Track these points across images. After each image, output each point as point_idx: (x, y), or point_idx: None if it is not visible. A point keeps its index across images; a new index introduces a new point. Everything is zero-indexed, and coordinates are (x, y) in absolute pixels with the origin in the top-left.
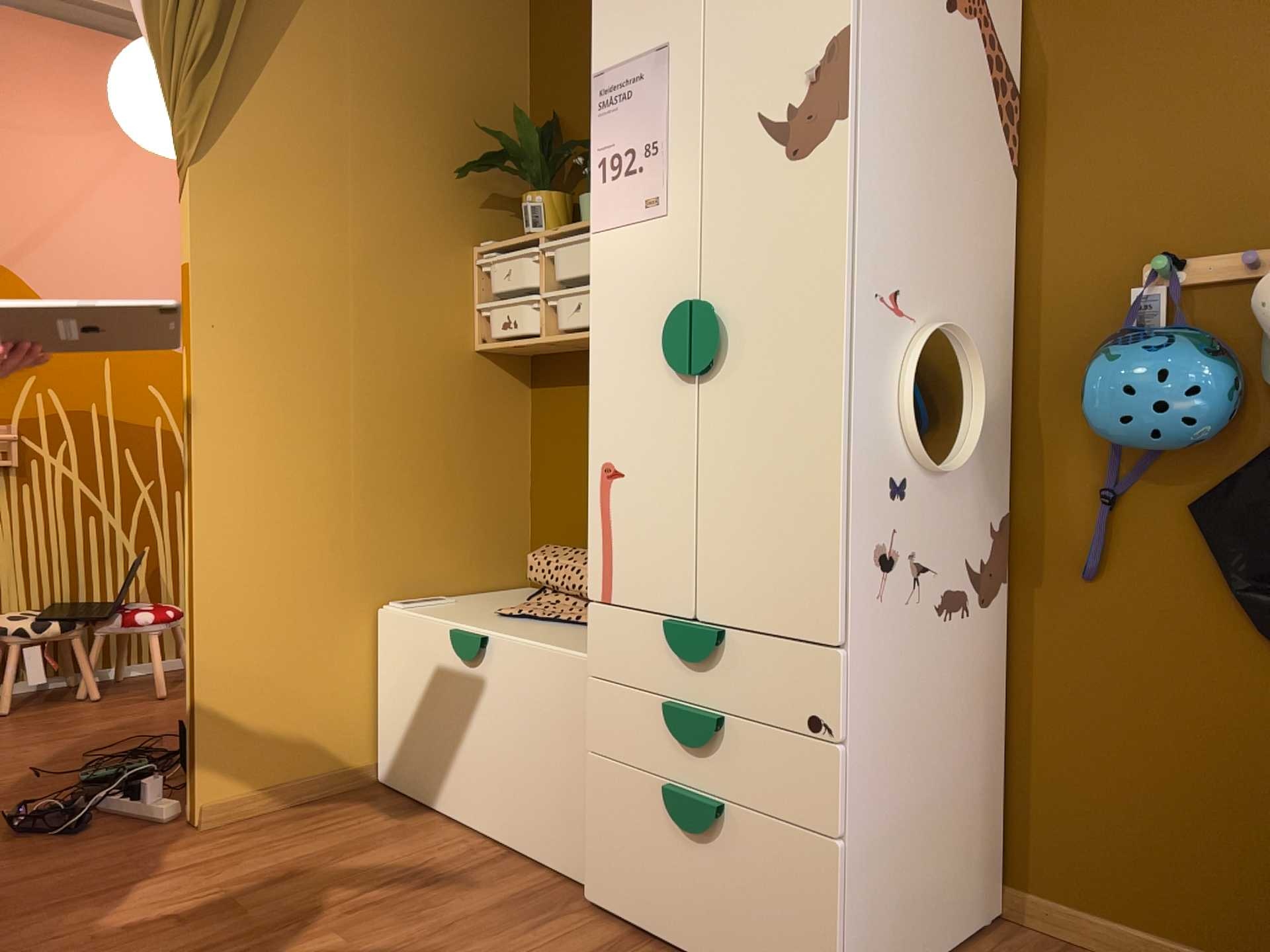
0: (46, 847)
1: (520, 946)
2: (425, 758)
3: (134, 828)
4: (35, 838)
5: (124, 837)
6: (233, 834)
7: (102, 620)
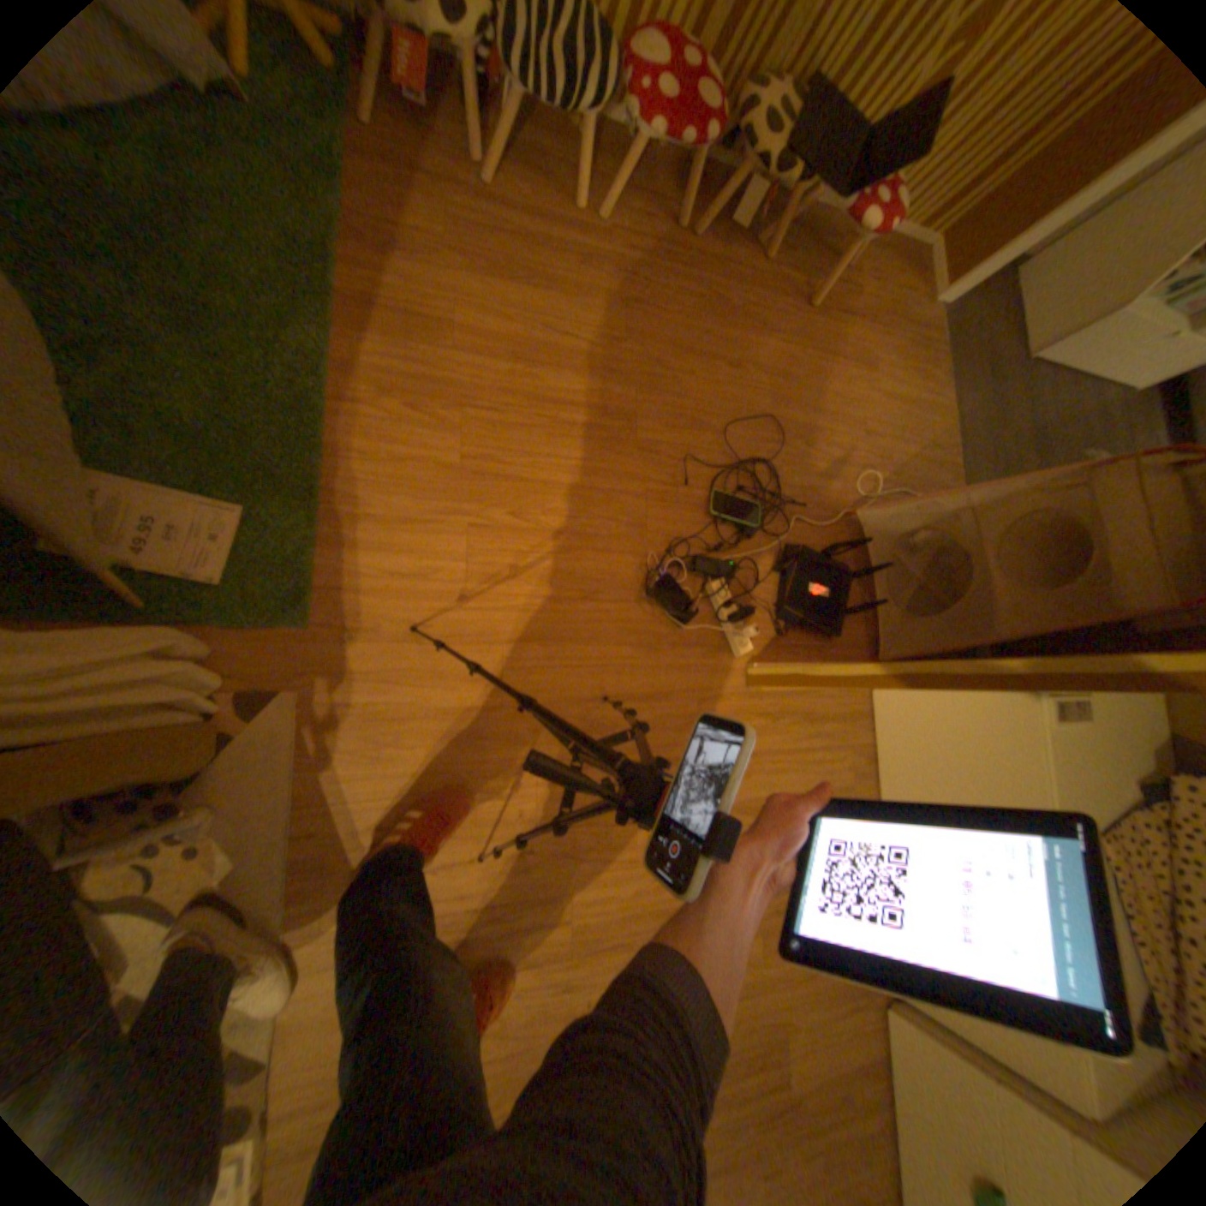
0: (660, 642)
1: (837, 1034)
2: (916, 778)
3: (716, 650)
4: (657, 617)
5: (707, 663)
6: (766, 719)
7: (837, 181)
